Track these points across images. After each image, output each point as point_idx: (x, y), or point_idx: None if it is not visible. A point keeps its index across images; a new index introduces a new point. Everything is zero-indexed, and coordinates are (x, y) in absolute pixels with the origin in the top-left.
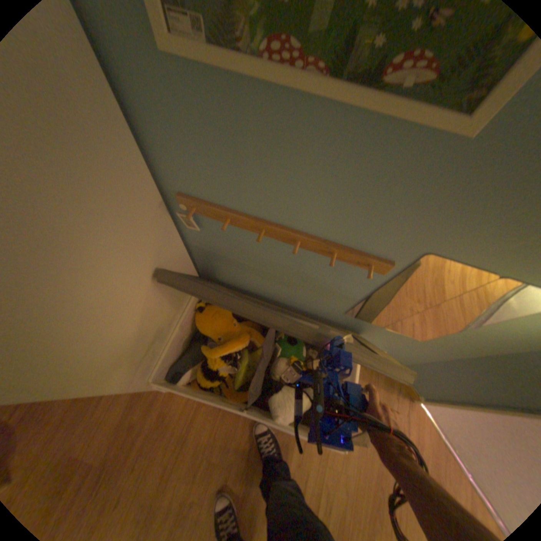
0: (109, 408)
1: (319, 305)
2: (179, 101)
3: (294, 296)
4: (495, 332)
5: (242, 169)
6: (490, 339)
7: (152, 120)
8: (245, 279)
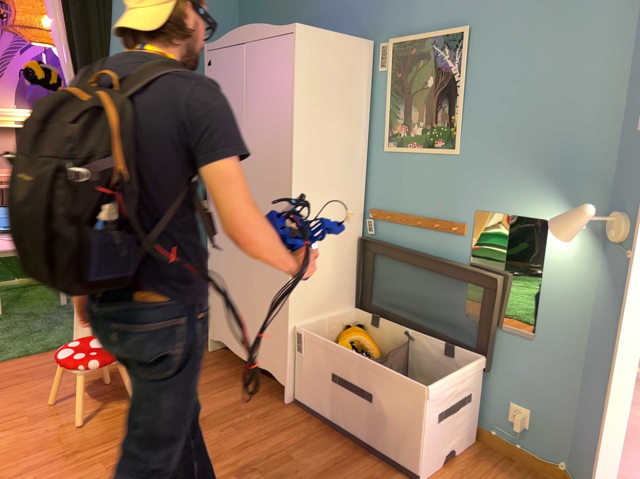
0: (227, 395)
1: (443, 309)
2: (384, 166)
3: (425, 303)
4: (549, 281)
5: (399, 187)
6: (556, 295)
7: (373, 174)
8: (392, 292)
